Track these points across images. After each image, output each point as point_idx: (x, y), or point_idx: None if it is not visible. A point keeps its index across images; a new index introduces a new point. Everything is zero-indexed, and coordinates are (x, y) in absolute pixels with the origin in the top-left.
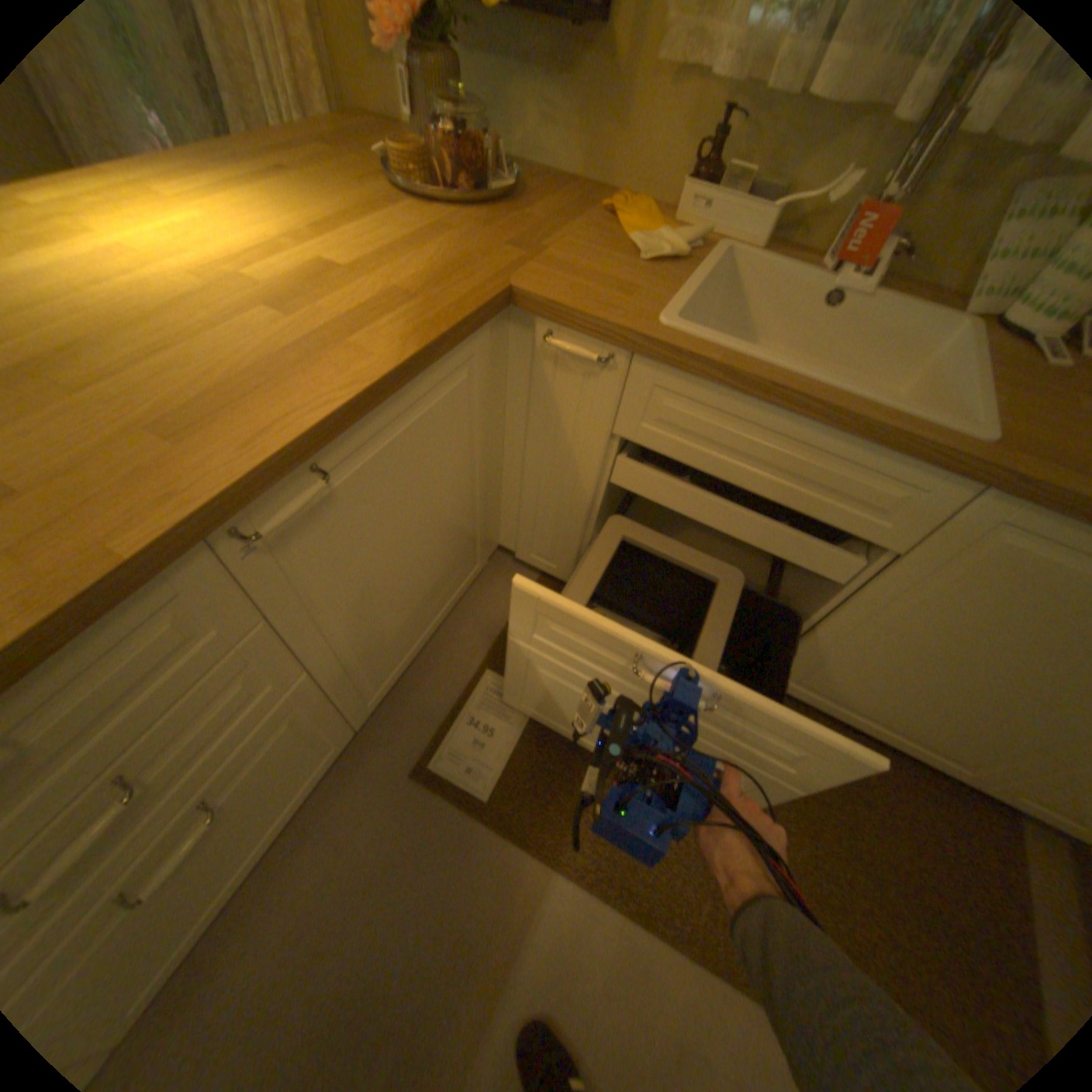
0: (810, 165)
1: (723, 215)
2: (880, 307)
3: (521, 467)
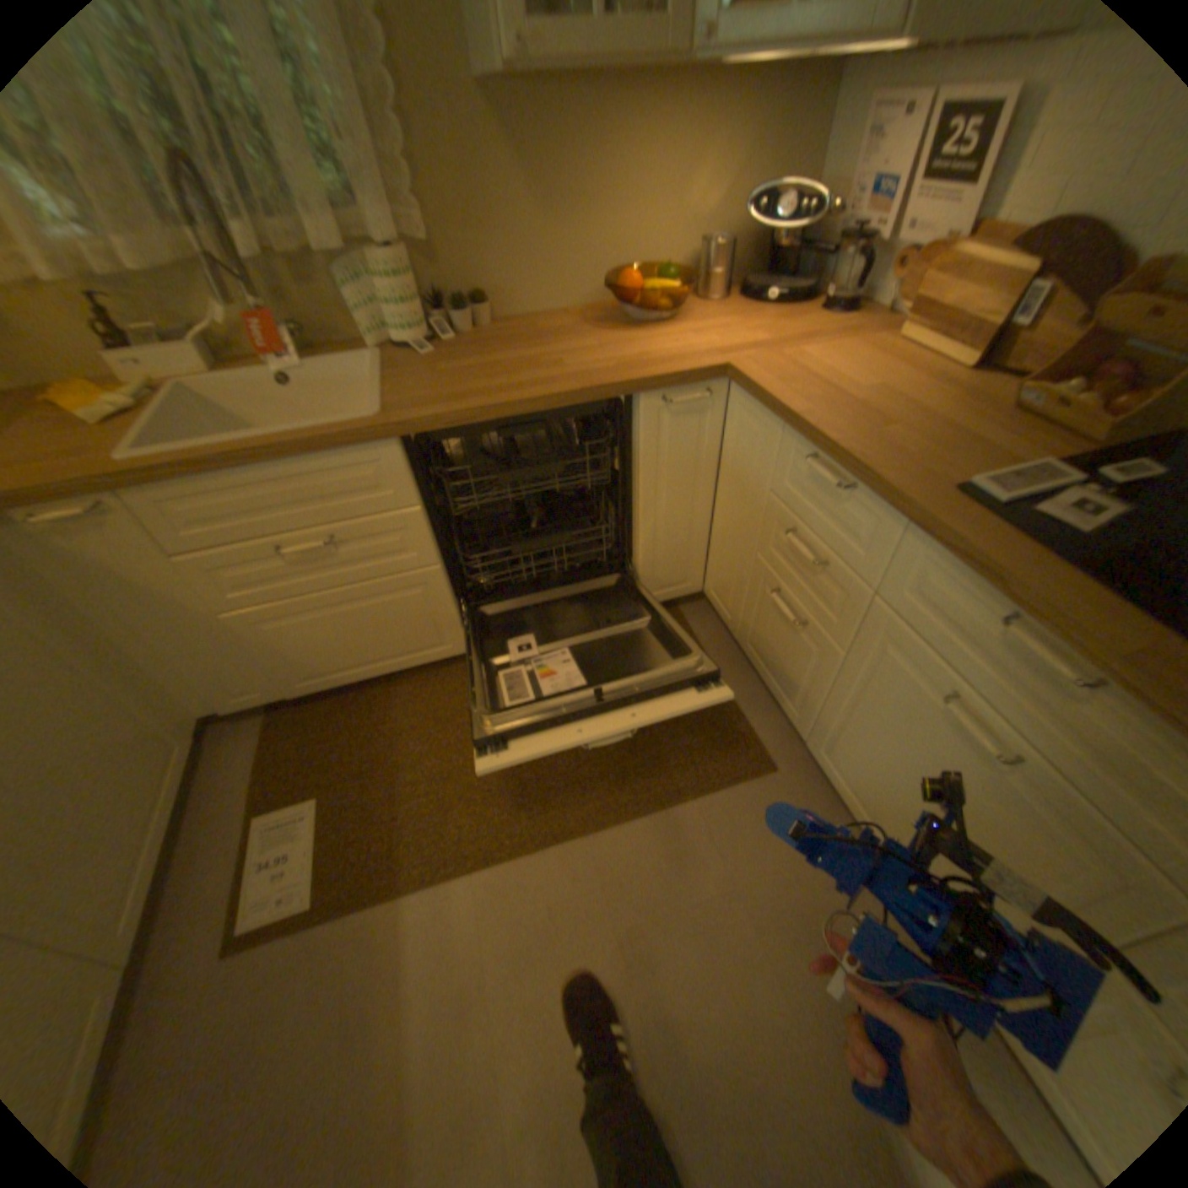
0: (195, 308)
1: (156, 365)
2: (314, 372)
3: (135, 636)
